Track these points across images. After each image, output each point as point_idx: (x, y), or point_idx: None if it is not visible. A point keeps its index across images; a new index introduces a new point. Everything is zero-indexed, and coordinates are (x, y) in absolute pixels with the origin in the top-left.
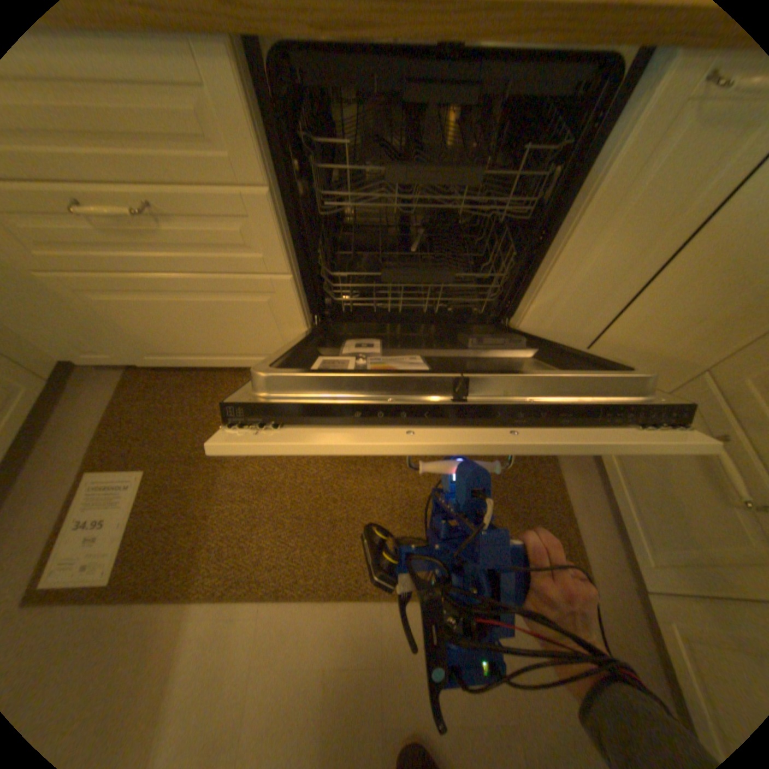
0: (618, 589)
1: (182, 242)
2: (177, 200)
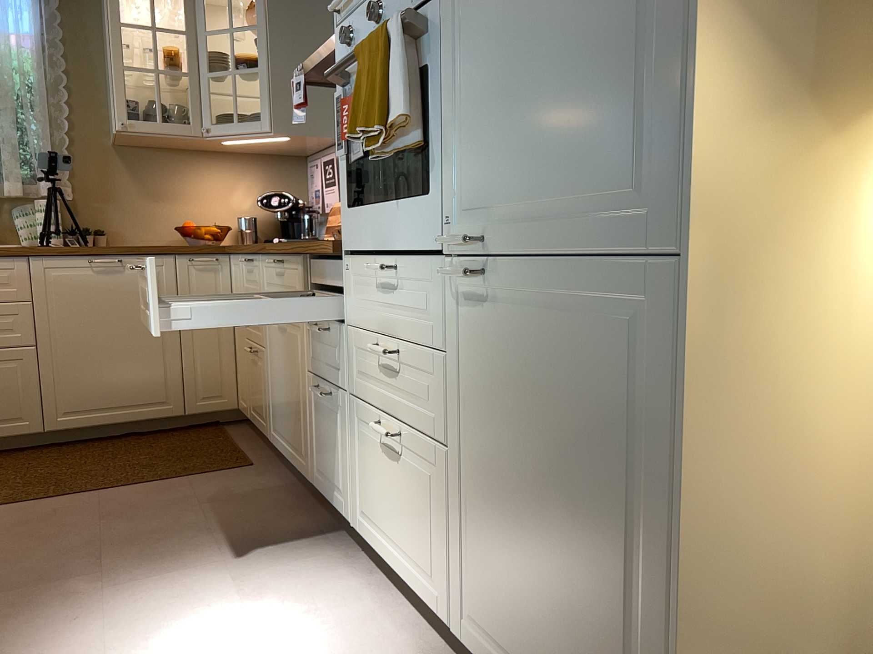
0: (267, 463)
1: None
2: None
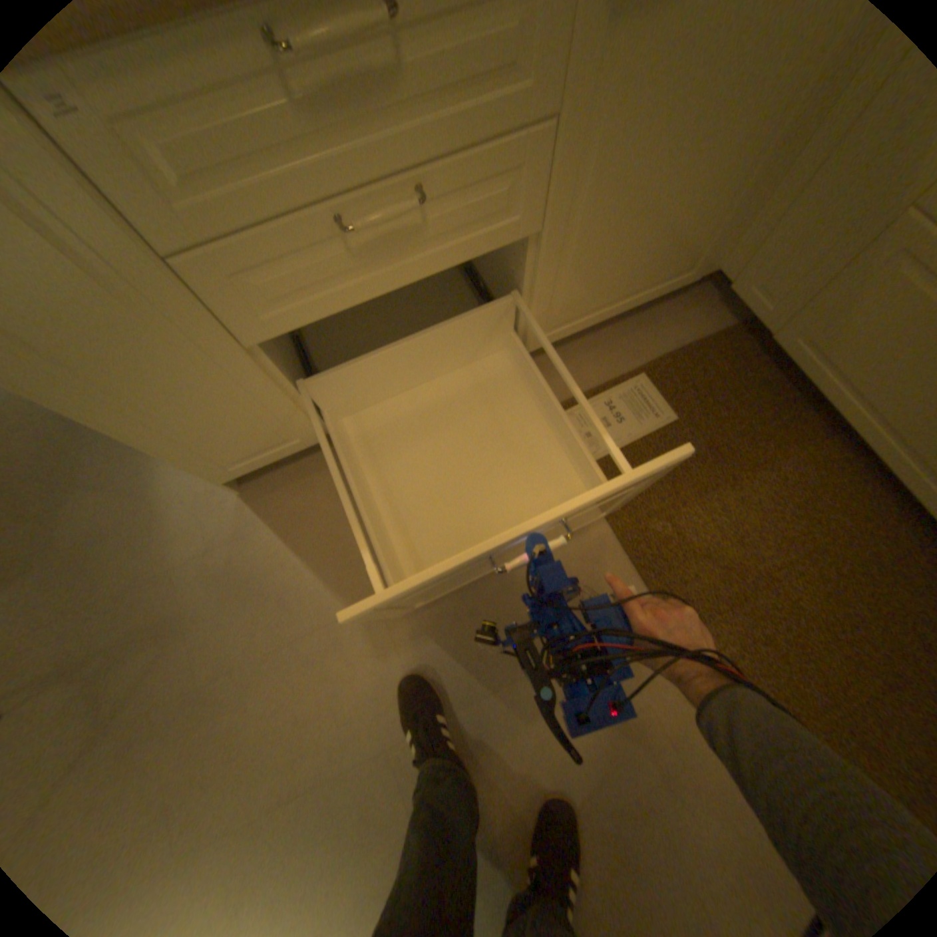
0: None
1: None
2: None
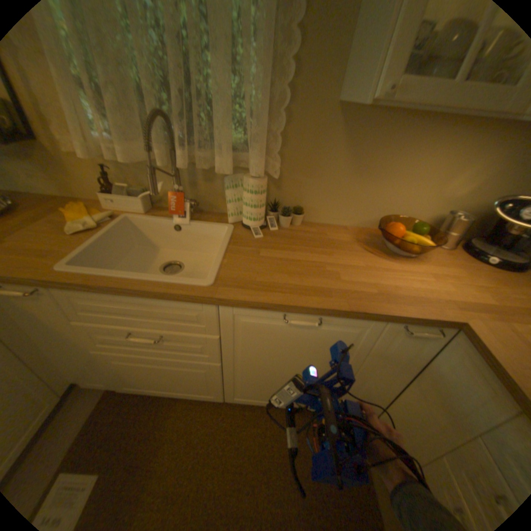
0: None
1: (172, 349)
2: (177, 337)
